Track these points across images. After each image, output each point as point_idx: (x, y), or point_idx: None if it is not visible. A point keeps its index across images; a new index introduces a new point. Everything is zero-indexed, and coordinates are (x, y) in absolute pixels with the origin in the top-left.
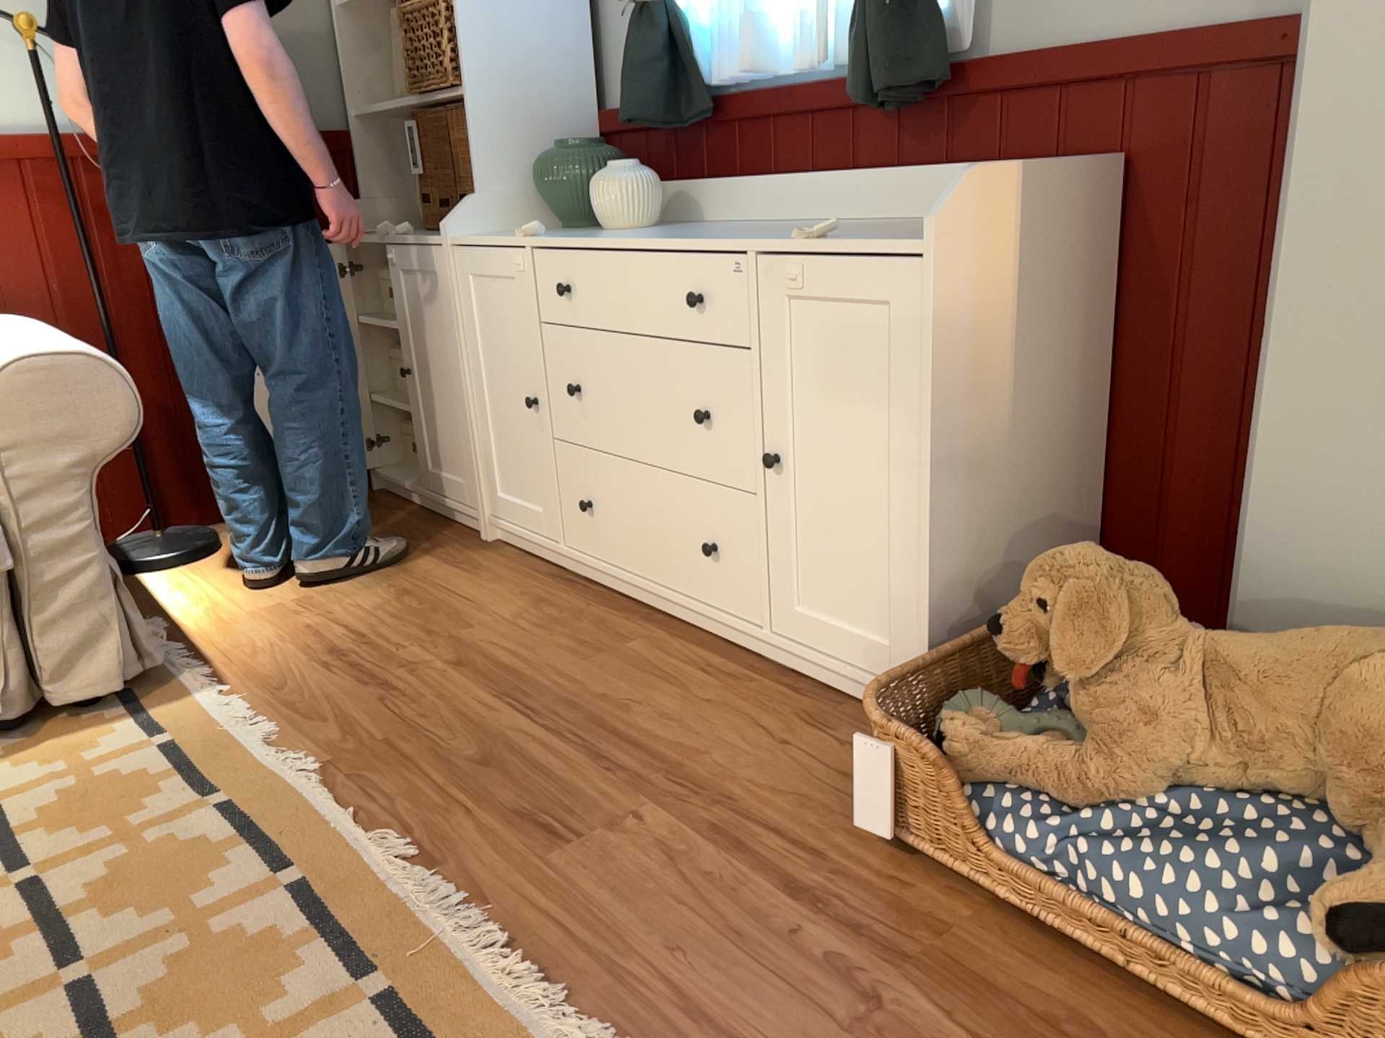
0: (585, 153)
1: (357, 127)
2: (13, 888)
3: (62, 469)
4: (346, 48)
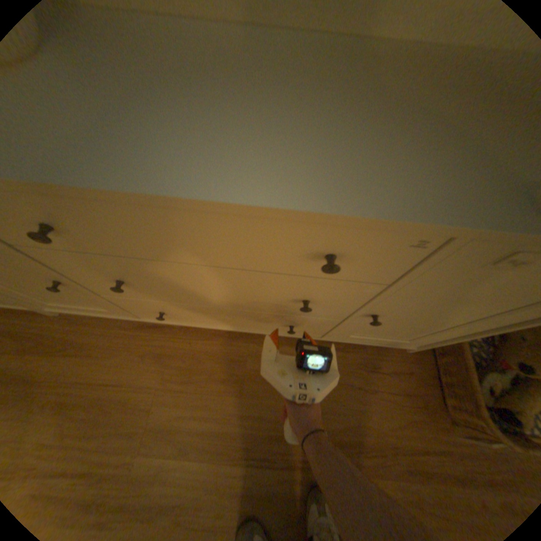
0: None
1: None
2: None
3: None
4: None
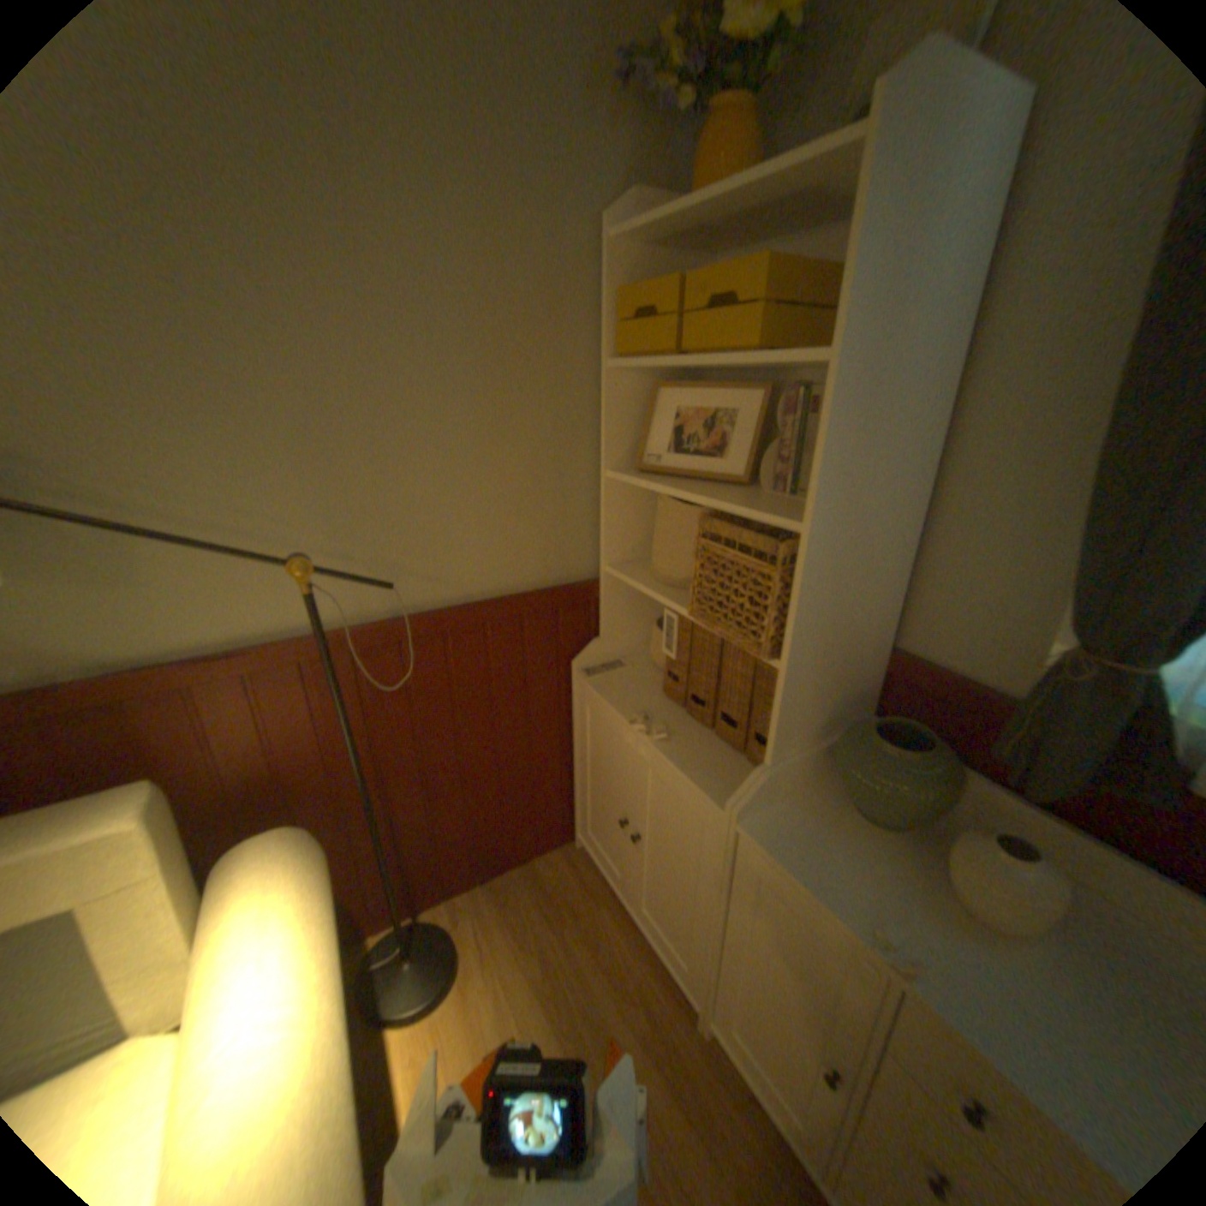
0: (939, 774)
1: (609, 574)
2: None
3: None
4: (610, 506)
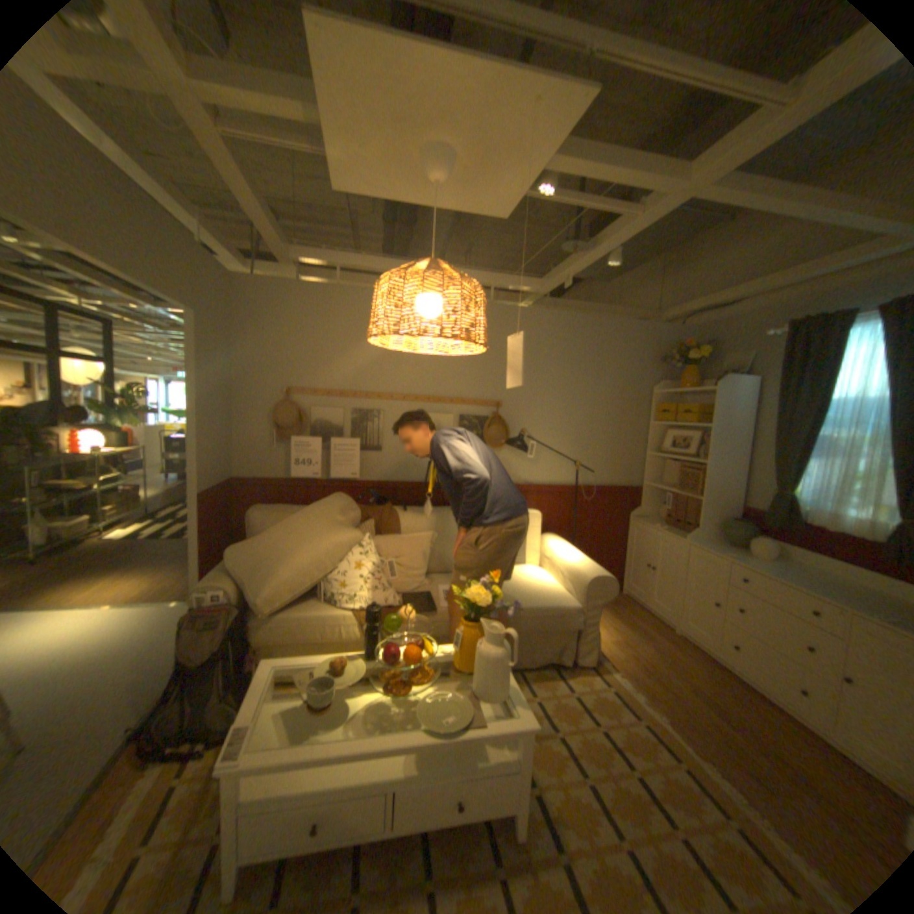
0: (747, 527)
1: (645, 485)
2: (602, 733)
3: (598, 604)
4: (648, 463)
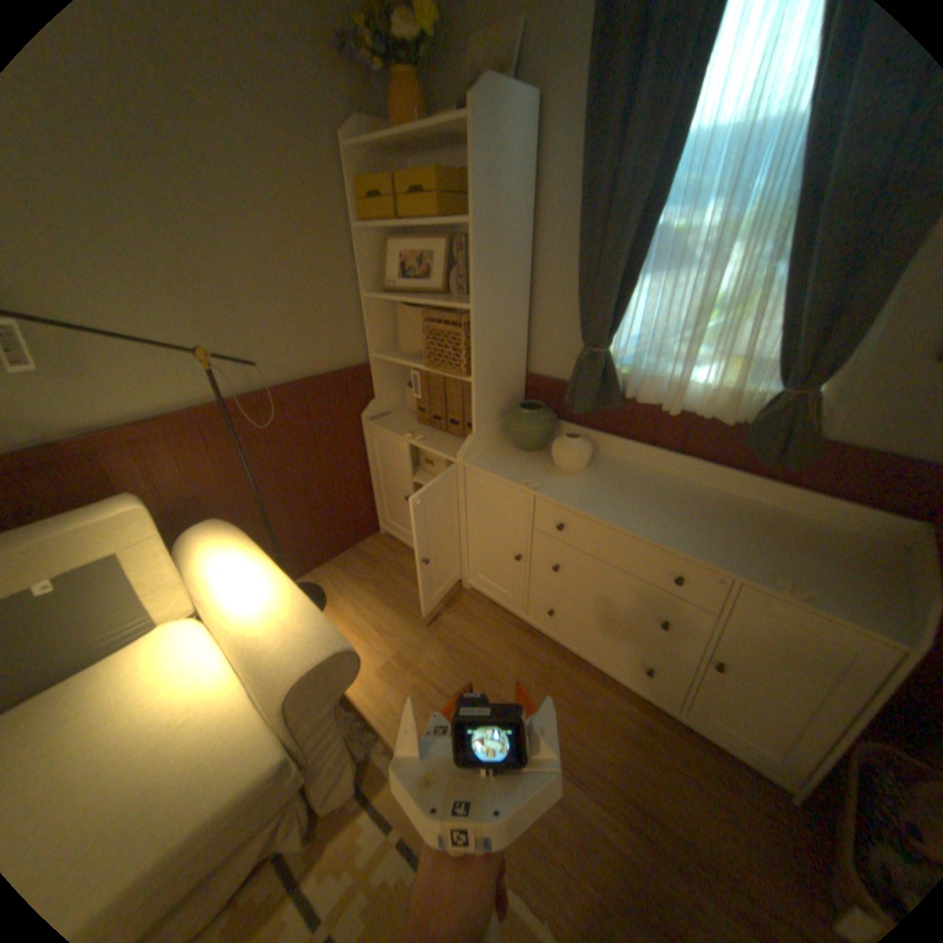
0: (543, 417)
1: (374, 358)
2: None
3: (324, 715)
4: (369, 315)
